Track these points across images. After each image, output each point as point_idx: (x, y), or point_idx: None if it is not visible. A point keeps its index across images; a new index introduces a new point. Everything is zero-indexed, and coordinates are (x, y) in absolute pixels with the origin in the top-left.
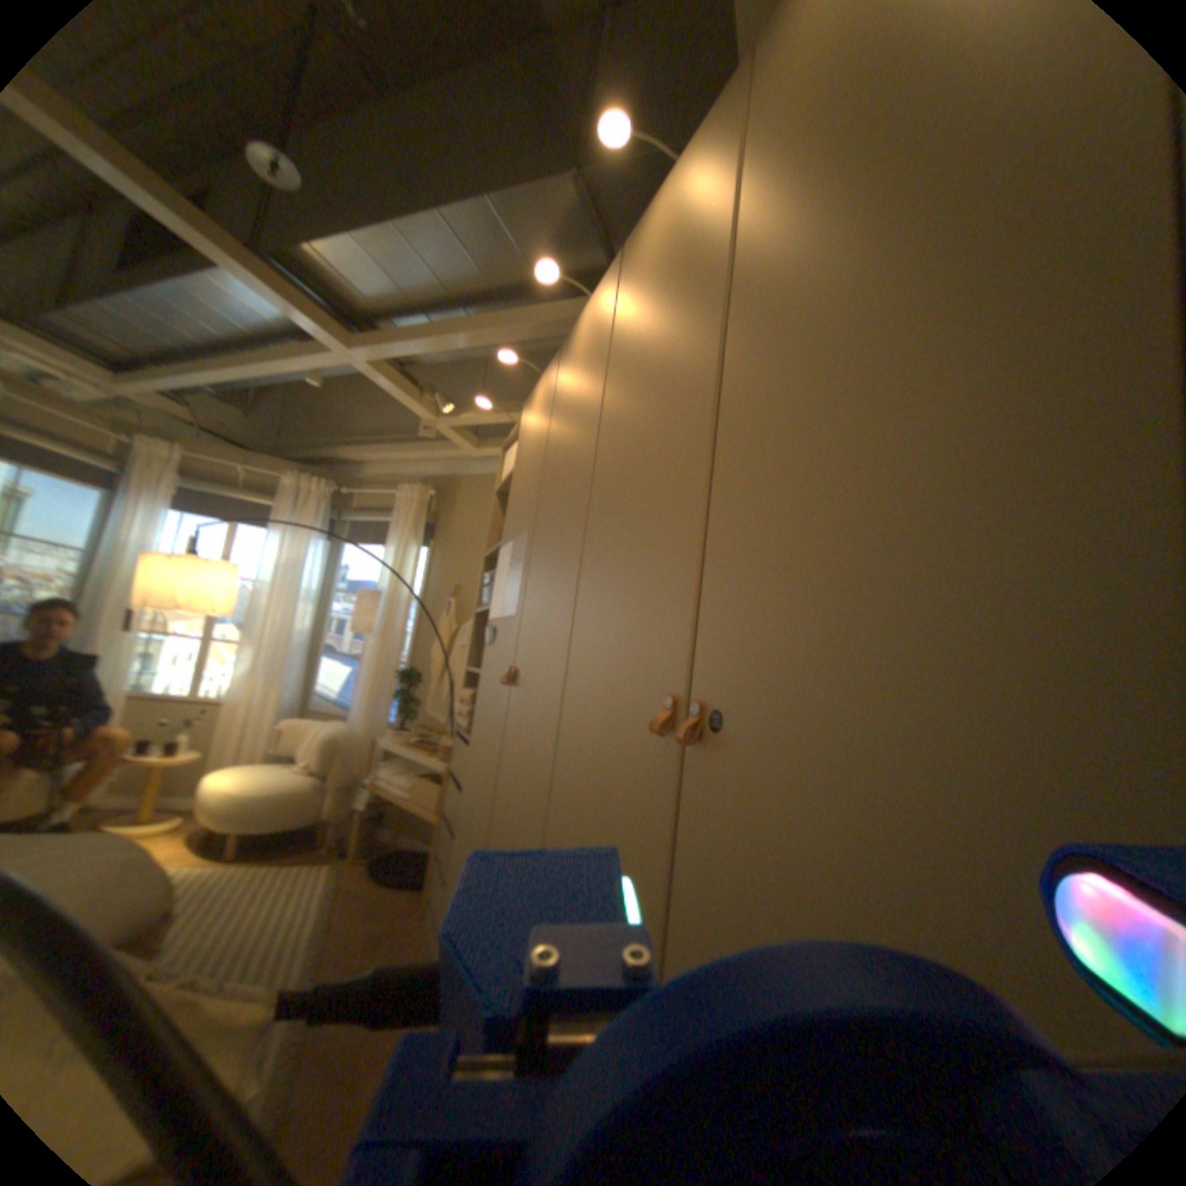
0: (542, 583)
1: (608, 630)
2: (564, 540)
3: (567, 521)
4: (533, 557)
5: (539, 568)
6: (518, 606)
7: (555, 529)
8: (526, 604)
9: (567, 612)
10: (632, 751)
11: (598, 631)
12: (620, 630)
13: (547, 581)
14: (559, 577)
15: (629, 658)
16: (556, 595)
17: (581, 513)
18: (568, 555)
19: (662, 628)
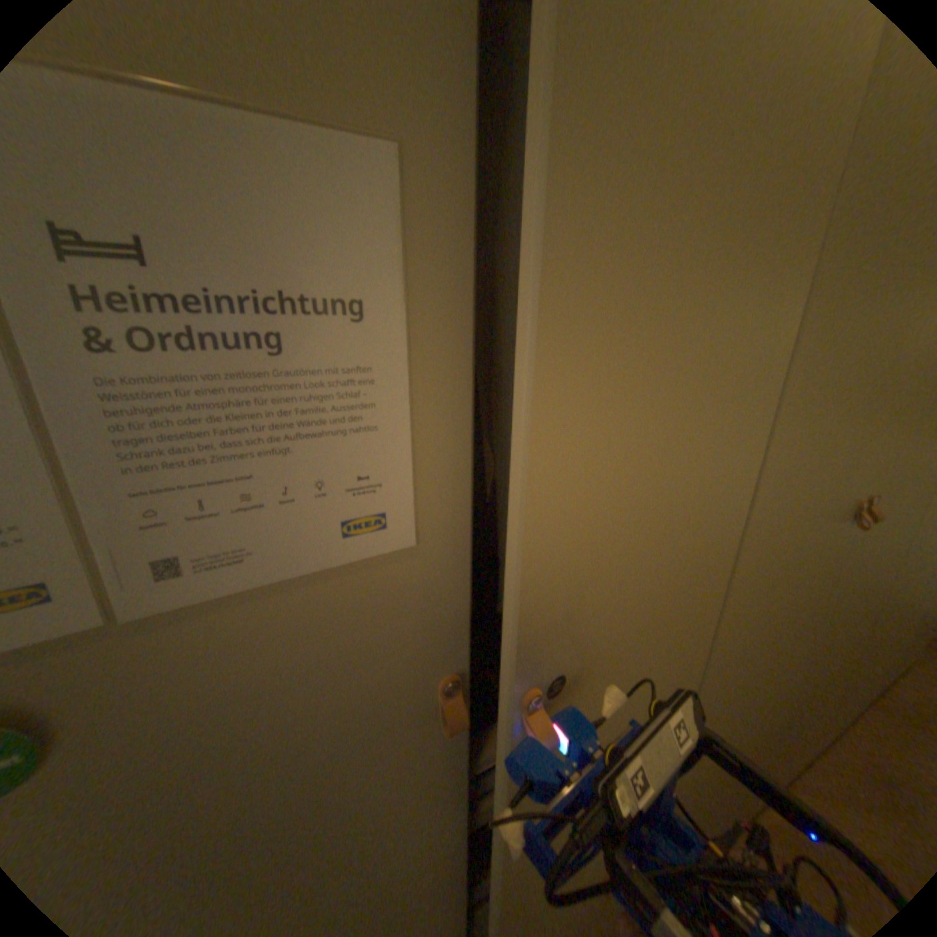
0: (646, 431)
1: (821, 479)
2: (743, 338)
3: (753, 294)
4: (549, 343)
5: (621, 390)
6: (451, 513)
7: (700, 291)
8: (538, 494)
9: (750, 476)
10: (826, 553)
11: (807, 484)
12: (834, 474)
13: (674, 426)
14: (724, 418)
15: (838, 494)
16: (716, 454)
17: (797, 297)
18: (756, 377)
19: (868, 462)
